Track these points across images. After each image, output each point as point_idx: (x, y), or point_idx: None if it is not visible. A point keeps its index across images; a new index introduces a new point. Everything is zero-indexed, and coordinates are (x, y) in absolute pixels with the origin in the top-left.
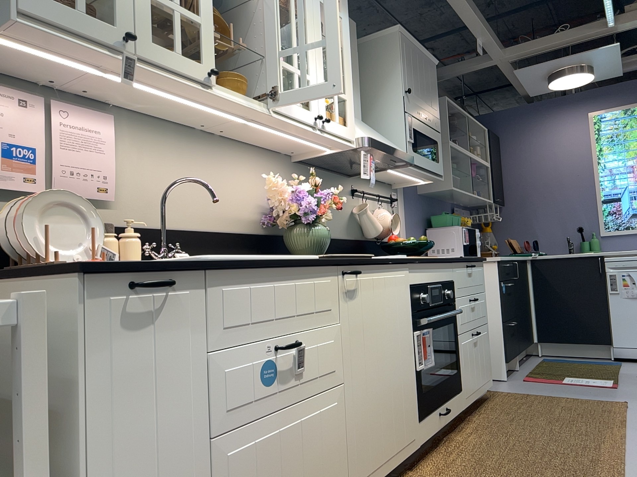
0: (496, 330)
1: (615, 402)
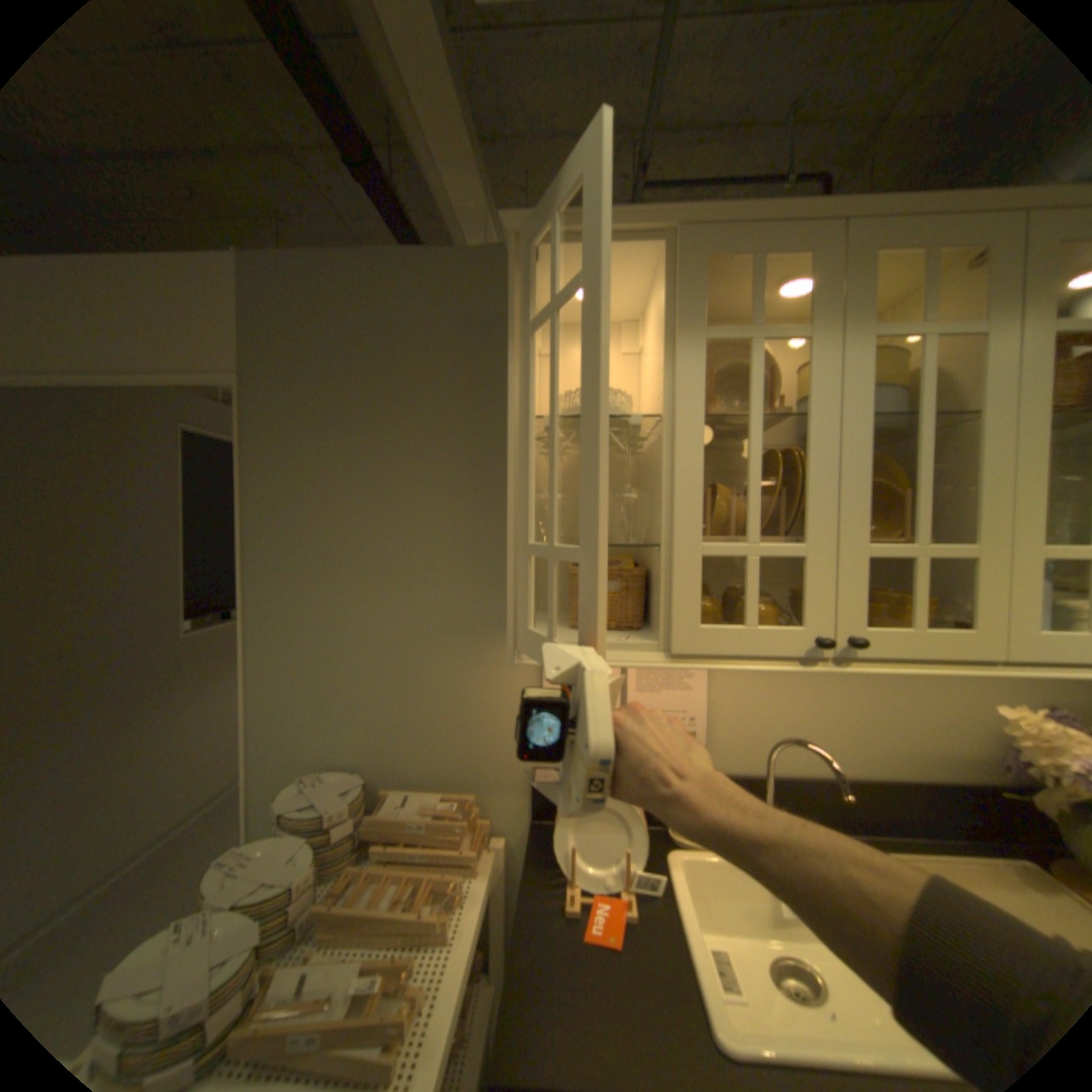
0: None
1: None
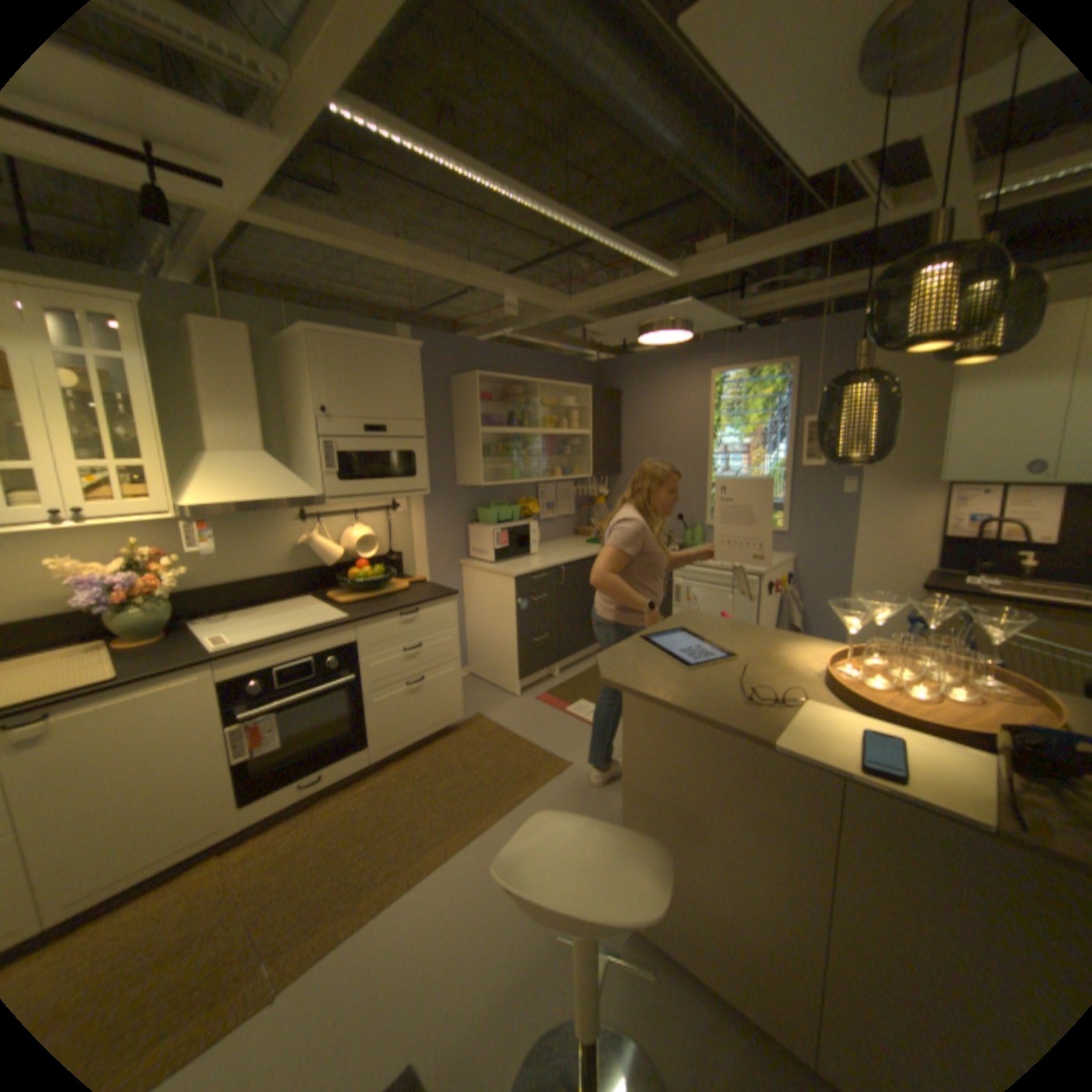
0: (511, 648)
1: (560, 762)
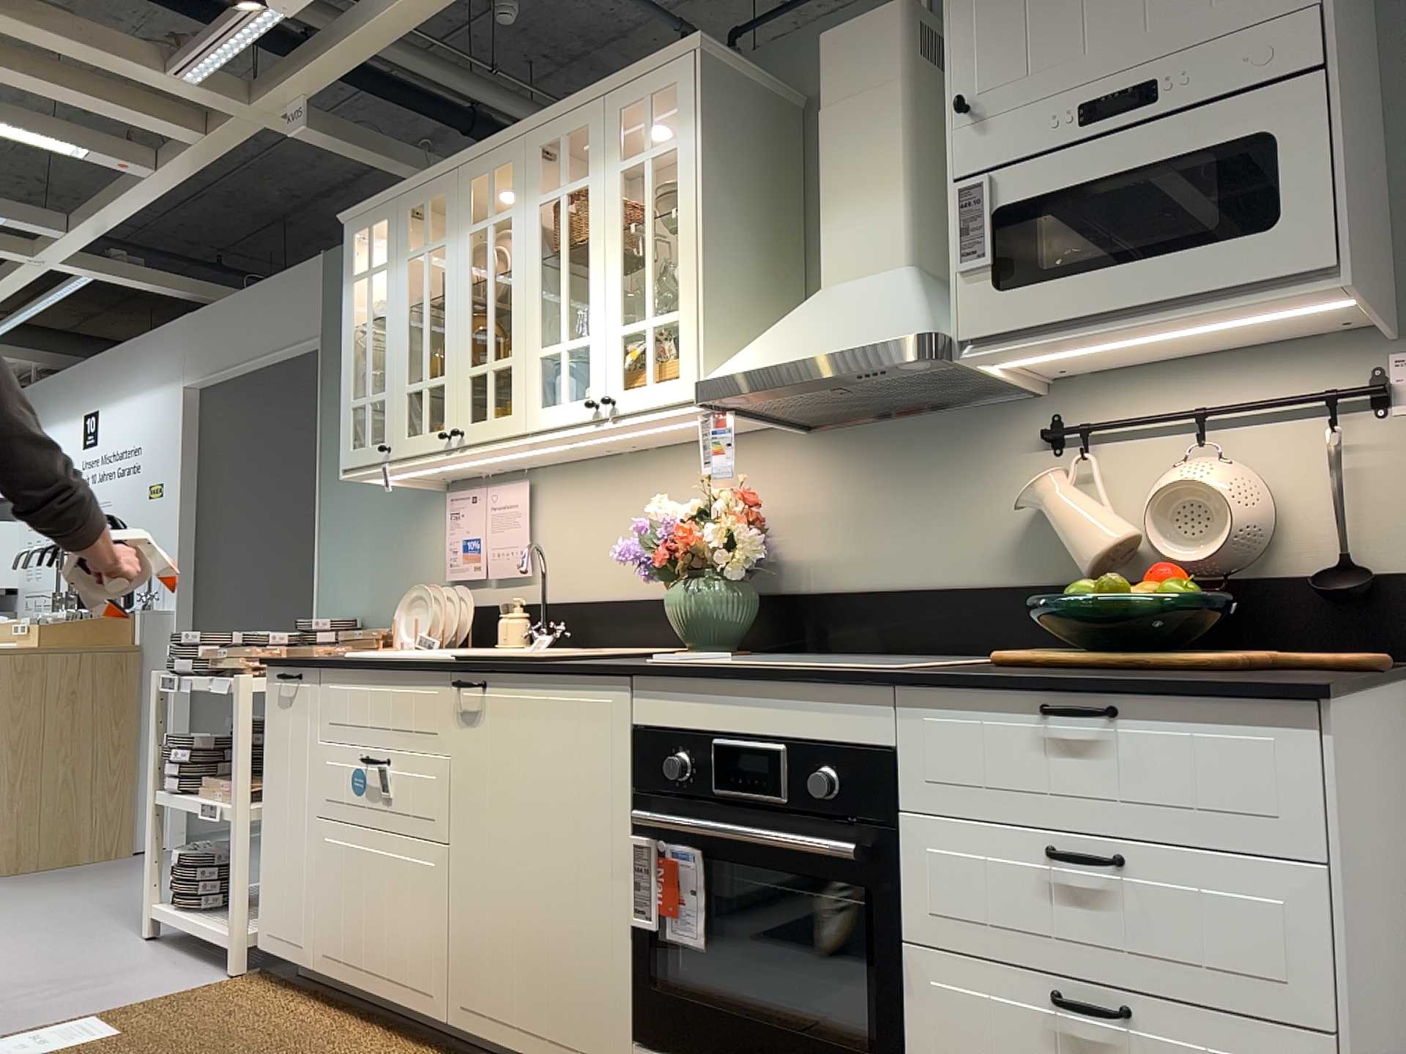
0: None
1: None
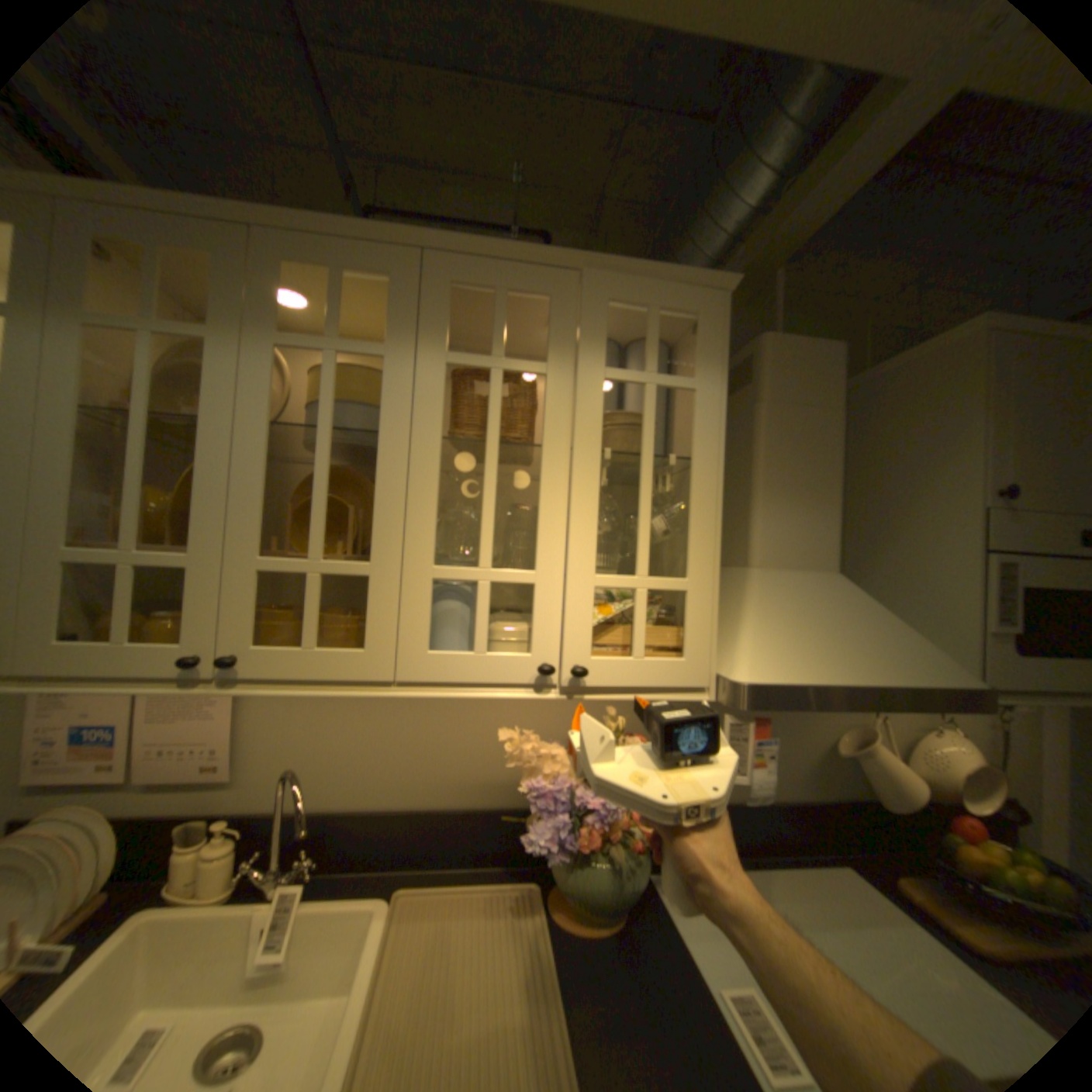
0: None
1: None
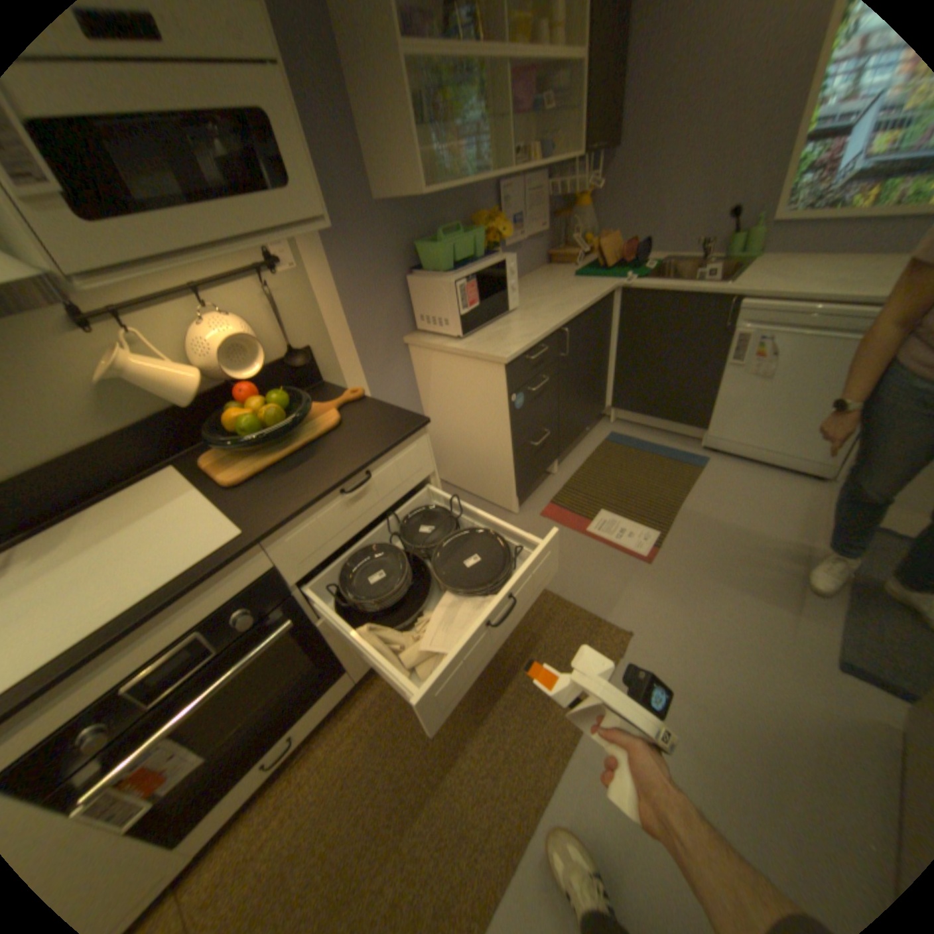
0: (503, 459)
1: (613, 631)
